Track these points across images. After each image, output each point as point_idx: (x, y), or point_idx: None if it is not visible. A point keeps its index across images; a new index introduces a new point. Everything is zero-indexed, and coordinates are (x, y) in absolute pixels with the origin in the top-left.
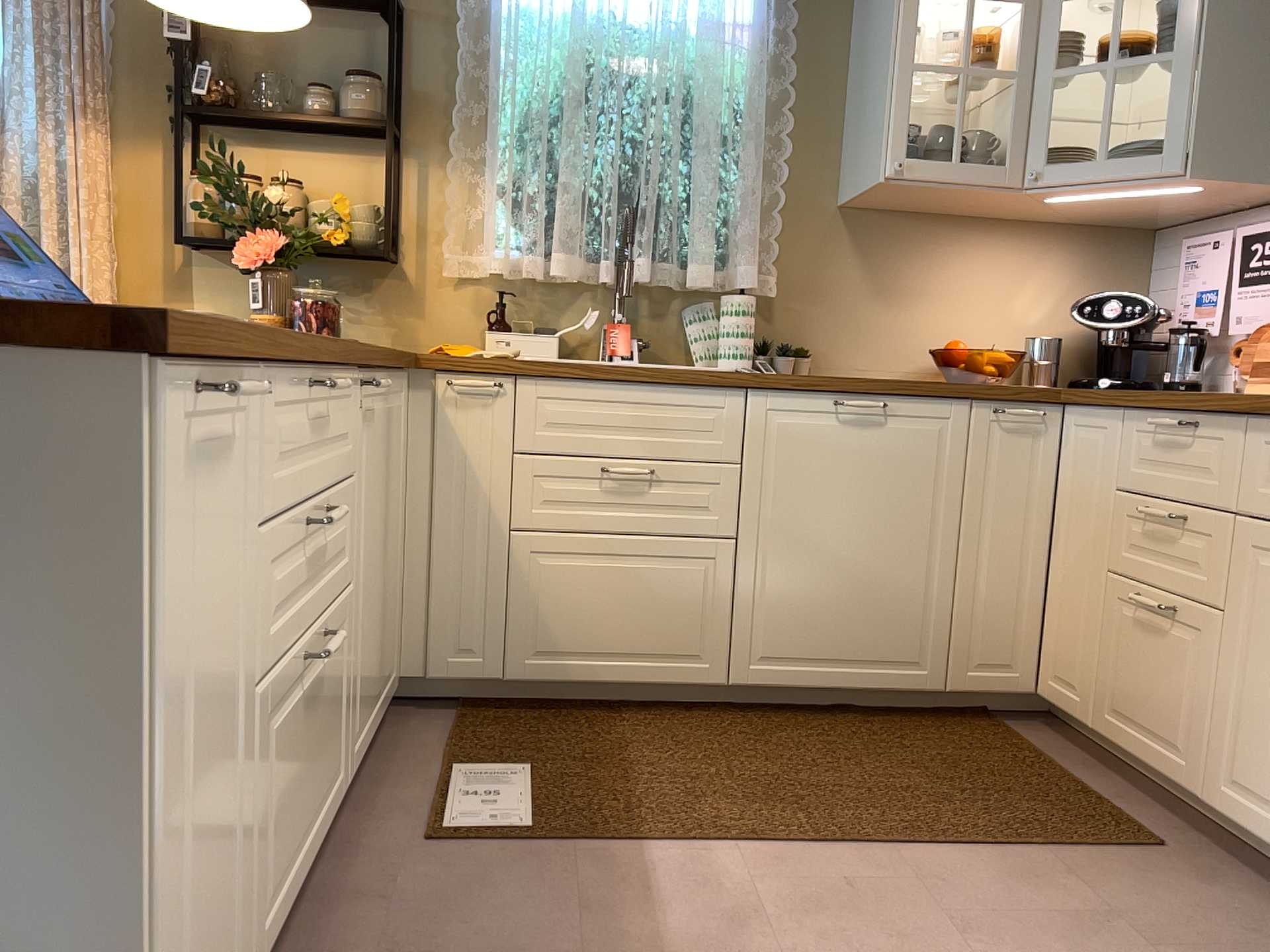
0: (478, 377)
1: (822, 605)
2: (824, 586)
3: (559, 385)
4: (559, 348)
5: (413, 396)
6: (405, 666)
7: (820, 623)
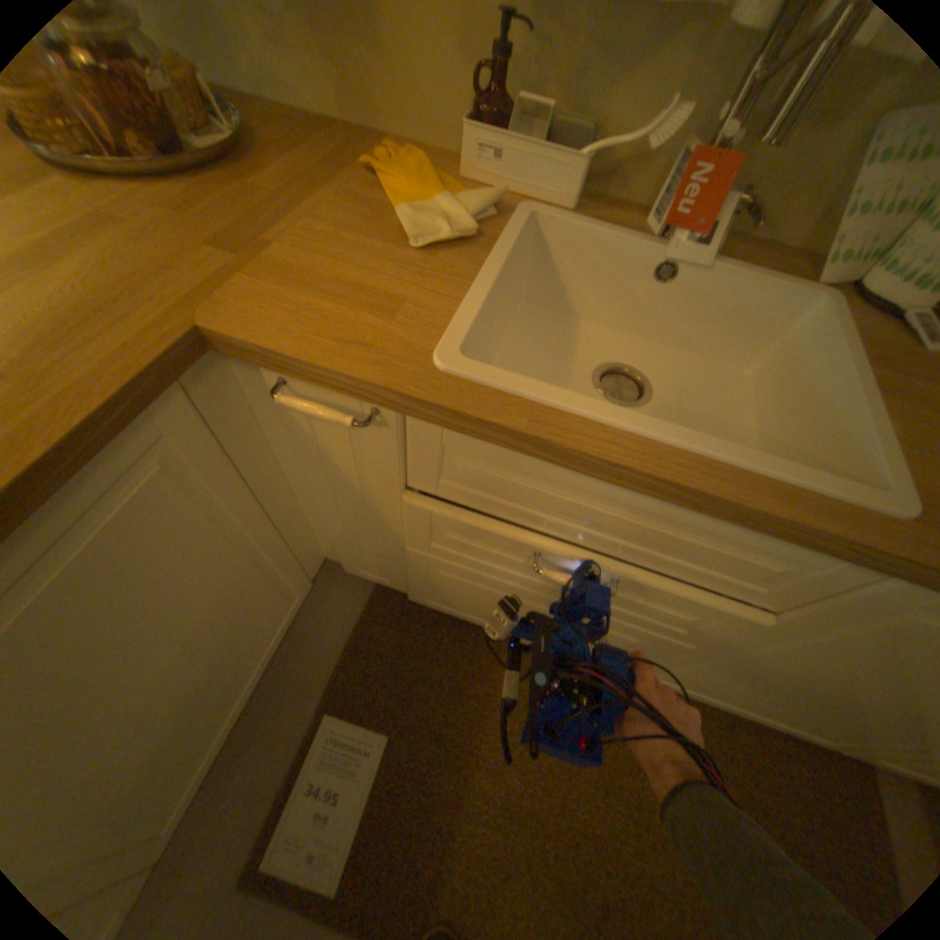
0: (337, 392)
1: (763, 699)
2: (781, 697)
3: (494, 447)
4: (591, 174)
5: (244, 376)
6: (329, 558)
7: (748, 701)
